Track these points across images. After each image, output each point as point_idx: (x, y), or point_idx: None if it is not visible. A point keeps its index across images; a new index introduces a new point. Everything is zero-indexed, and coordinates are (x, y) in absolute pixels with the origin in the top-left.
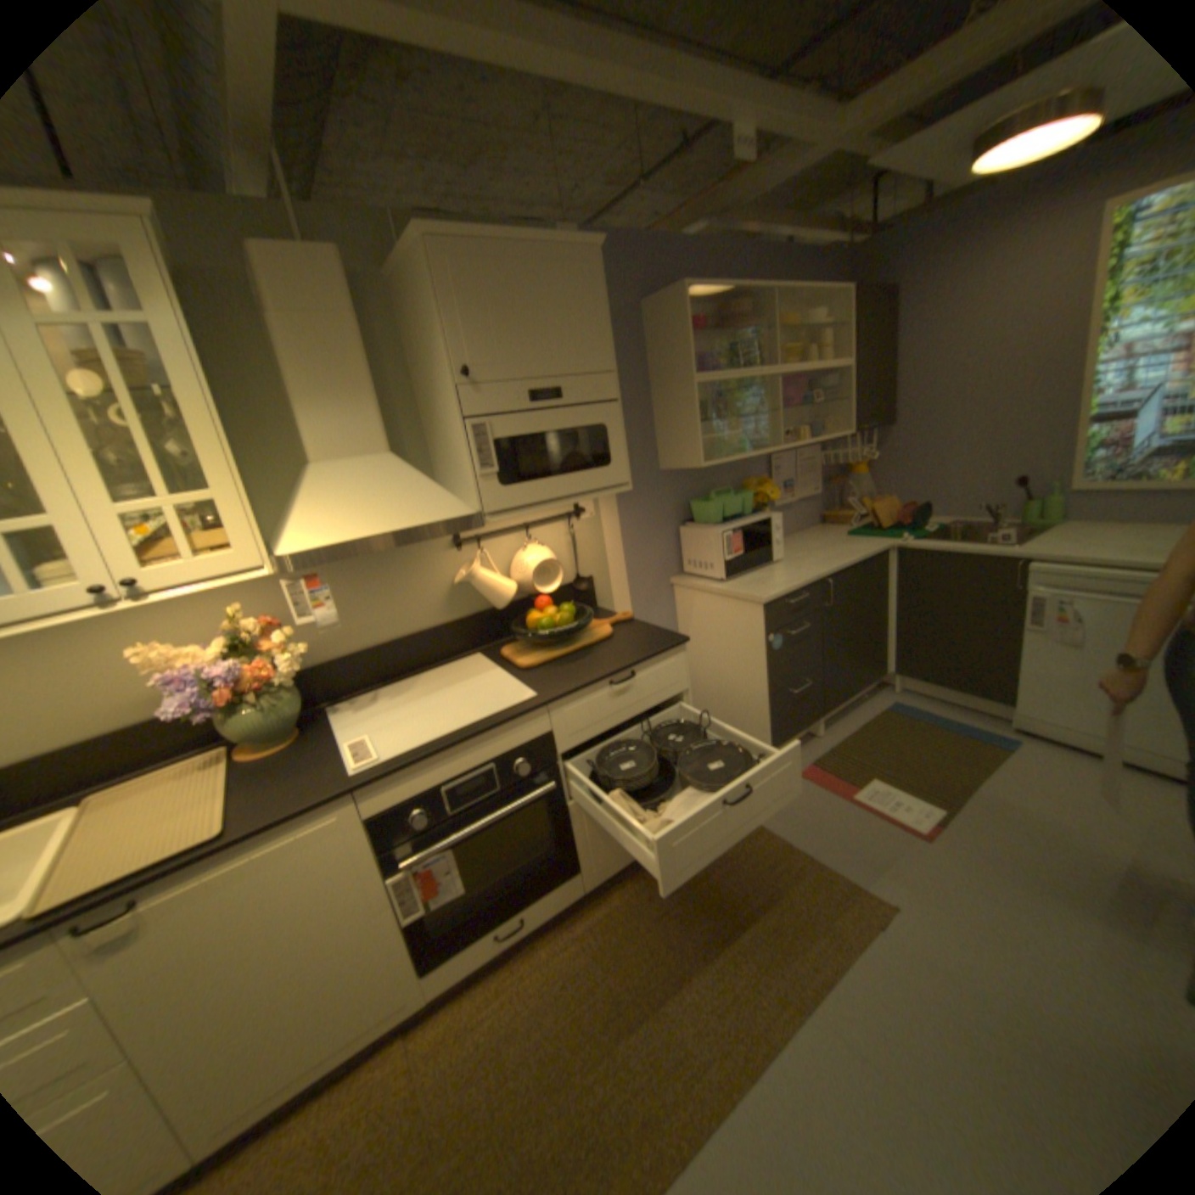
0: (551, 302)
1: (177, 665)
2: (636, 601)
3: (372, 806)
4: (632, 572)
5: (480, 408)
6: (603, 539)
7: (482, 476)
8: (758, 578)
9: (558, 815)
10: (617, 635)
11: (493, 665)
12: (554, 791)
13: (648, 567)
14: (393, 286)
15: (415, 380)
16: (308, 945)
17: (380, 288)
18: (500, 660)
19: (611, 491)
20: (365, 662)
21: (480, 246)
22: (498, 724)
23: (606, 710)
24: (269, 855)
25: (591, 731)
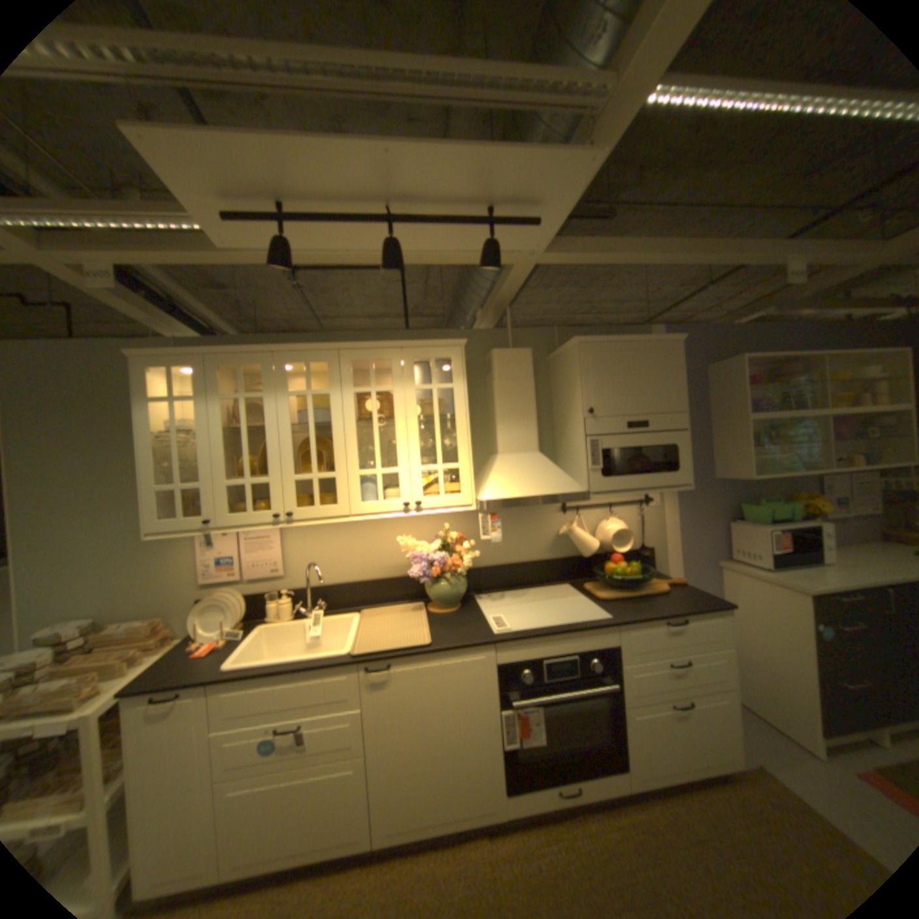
0: (647, 373)
1: (416, 551)
2: (688, 574)
3: (504, 658)
4: (686, 551)
5: (596, 431)
6: (665, 523)
7: (592, 470)
8: (807, 575)
9: (618, 716)
10: (674, 593)
11: (578, 594)
12: (617, 695)
13: (701, 549)
14: (552, 365)
15: (555, 413)
16: (454, 735)
17: (544, 366)
18: (583, 592)
19: (678, 489)
20: (499, 574)
21: (608, 346)
22: (586, 629)
23: (663, 645)
24: (449, 666)
25: (650, 658)
